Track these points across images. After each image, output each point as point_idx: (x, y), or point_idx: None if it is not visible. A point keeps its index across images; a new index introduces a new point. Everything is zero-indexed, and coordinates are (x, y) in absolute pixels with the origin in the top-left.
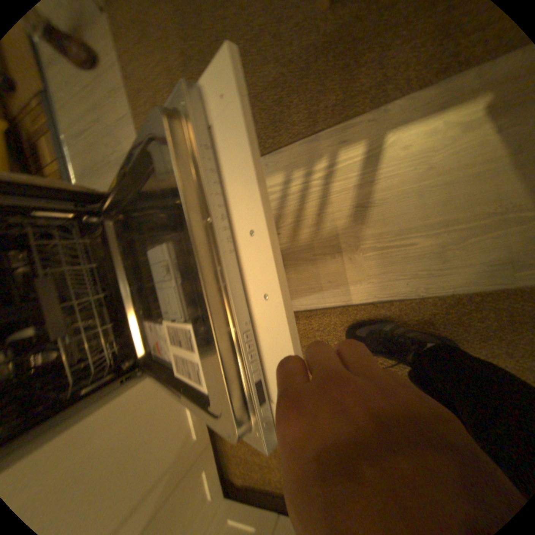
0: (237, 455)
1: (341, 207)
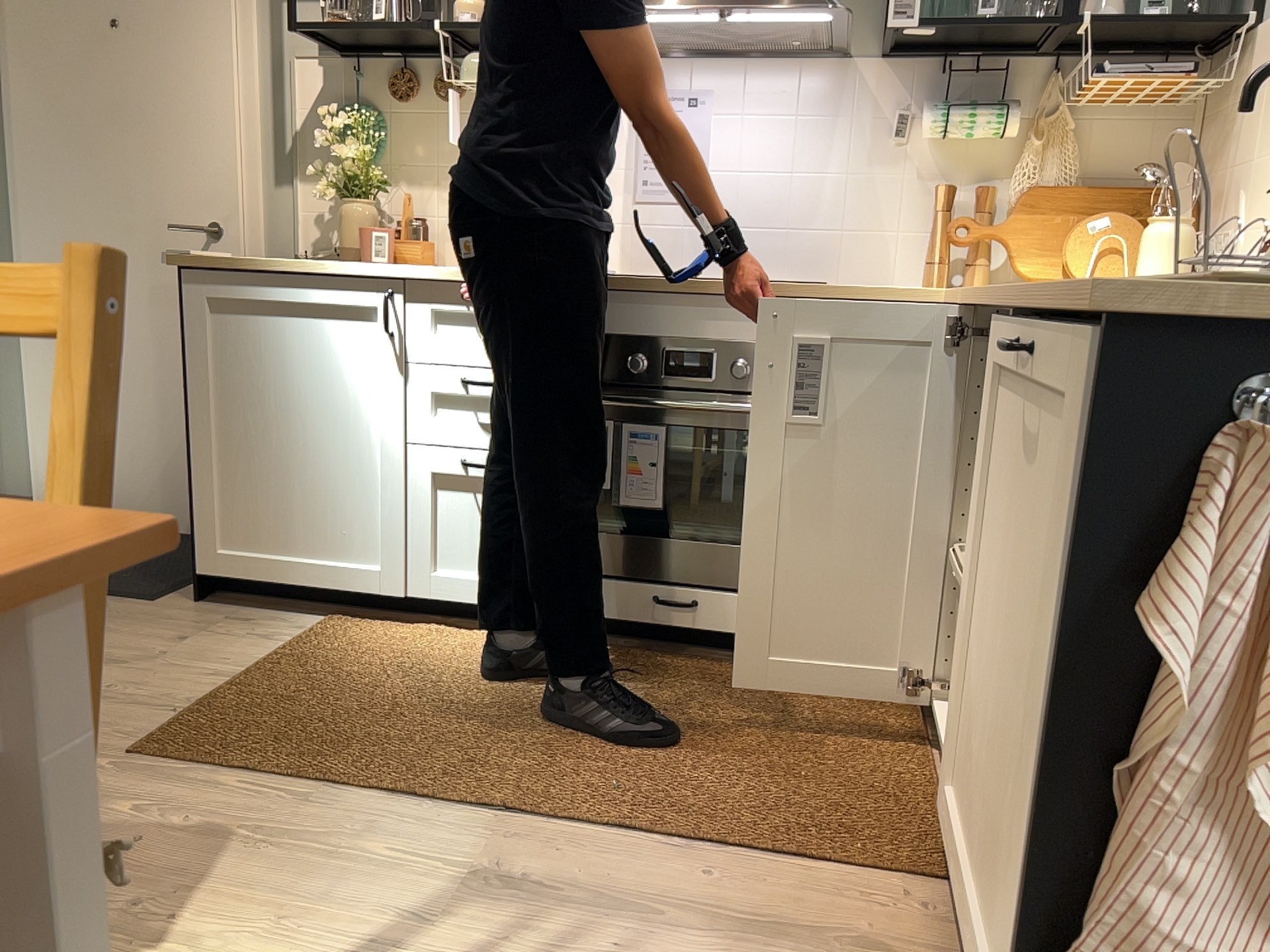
0: (904, 707)
1: (468, 938)
